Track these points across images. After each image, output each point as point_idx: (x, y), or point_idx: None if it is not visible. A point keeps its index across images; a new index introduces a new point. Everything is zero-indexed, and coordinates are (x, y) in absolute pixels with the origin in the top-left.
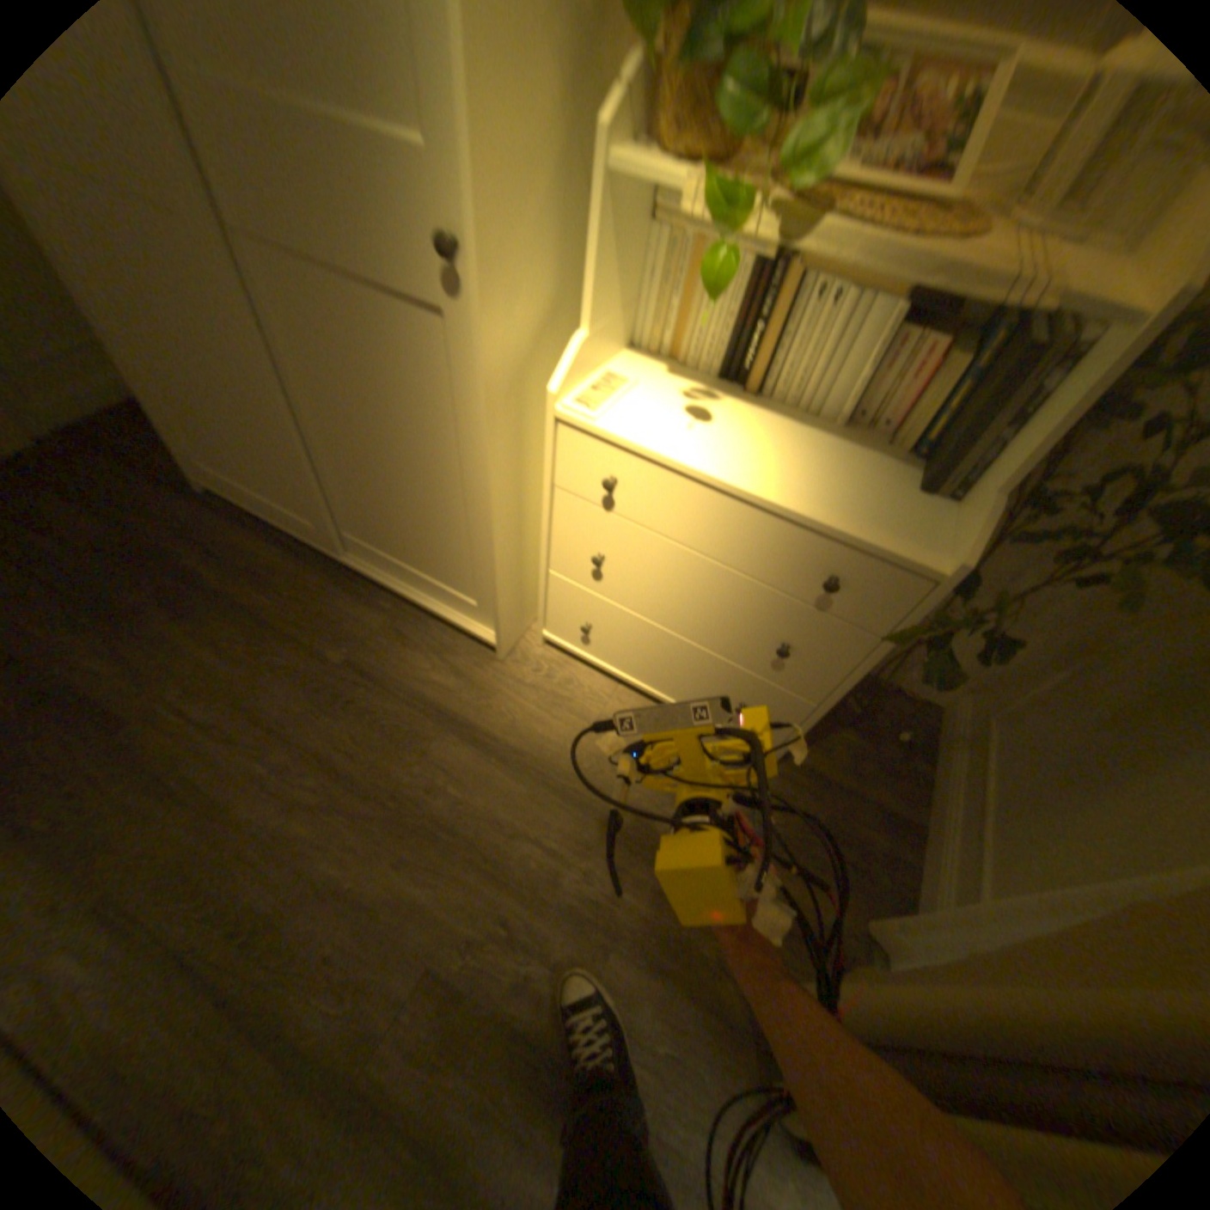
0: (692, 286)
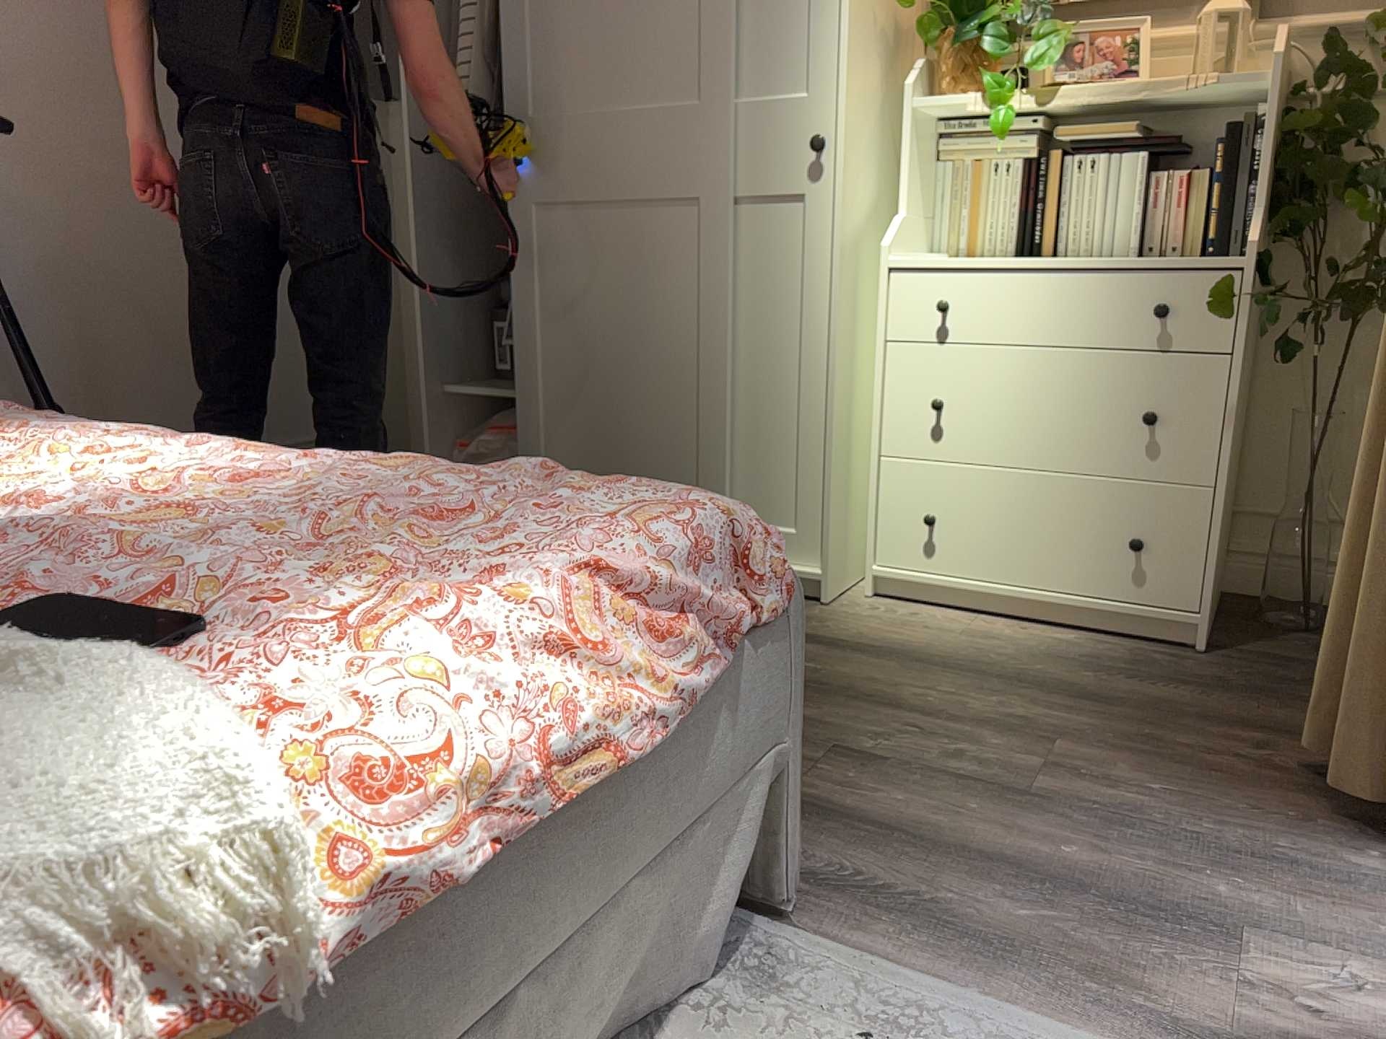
0: (978, 199)
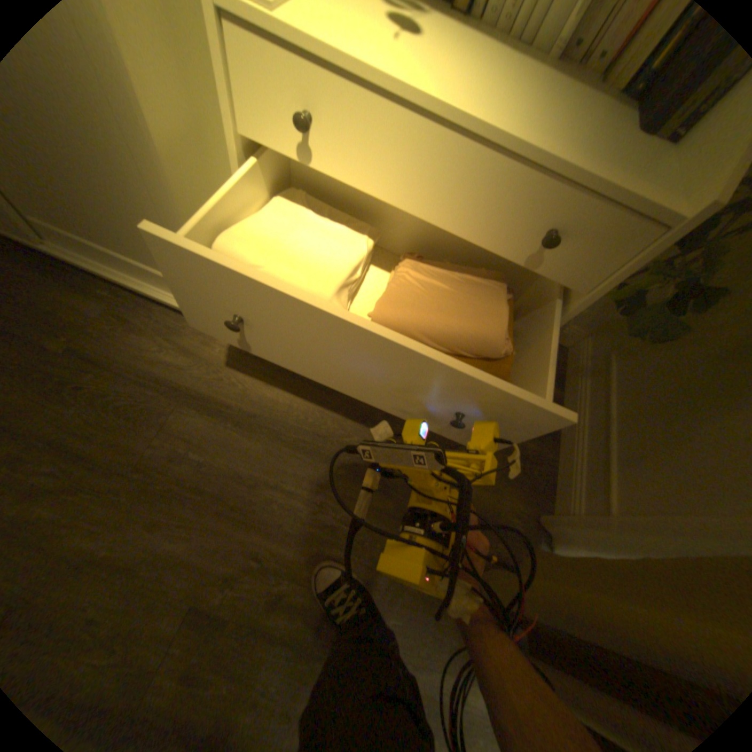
0: None
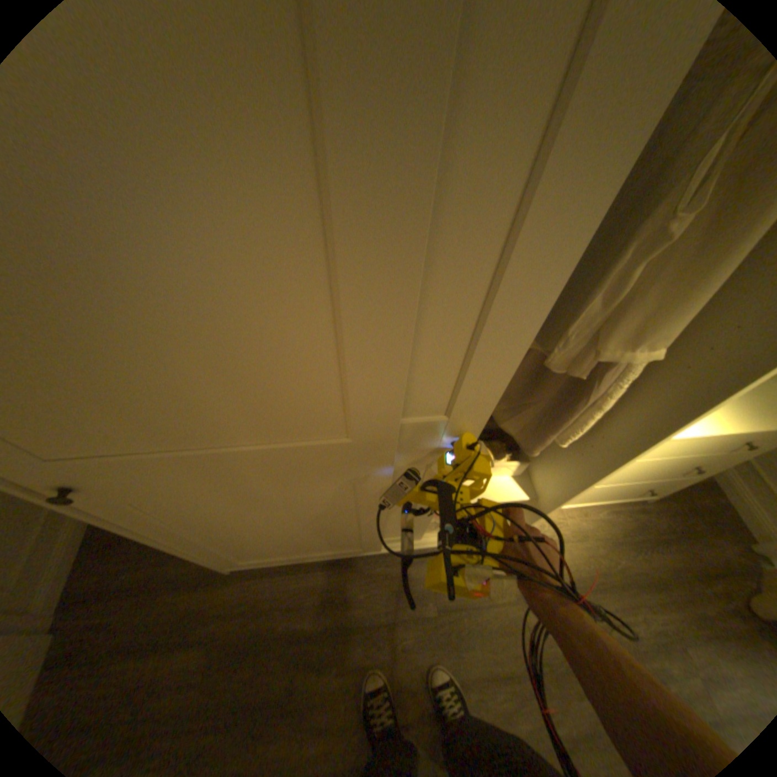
0: None
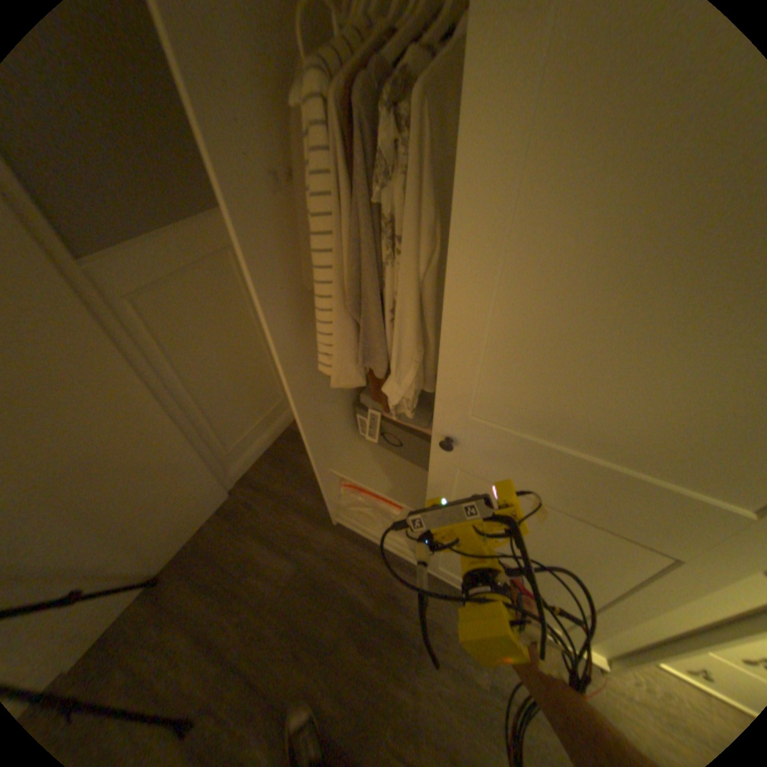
0: None
